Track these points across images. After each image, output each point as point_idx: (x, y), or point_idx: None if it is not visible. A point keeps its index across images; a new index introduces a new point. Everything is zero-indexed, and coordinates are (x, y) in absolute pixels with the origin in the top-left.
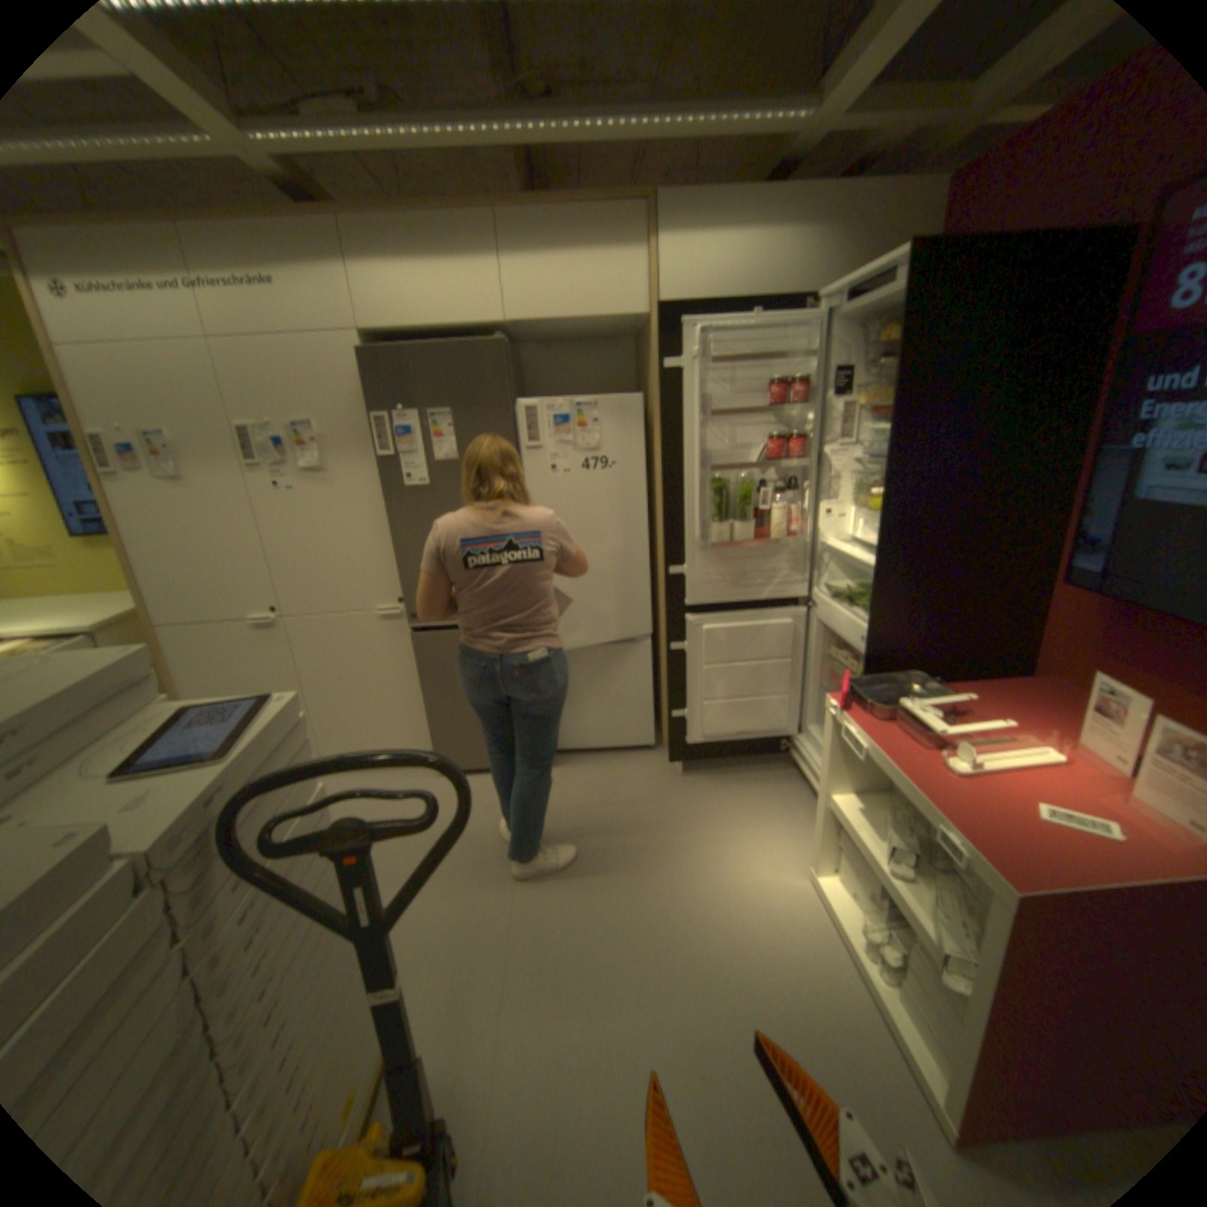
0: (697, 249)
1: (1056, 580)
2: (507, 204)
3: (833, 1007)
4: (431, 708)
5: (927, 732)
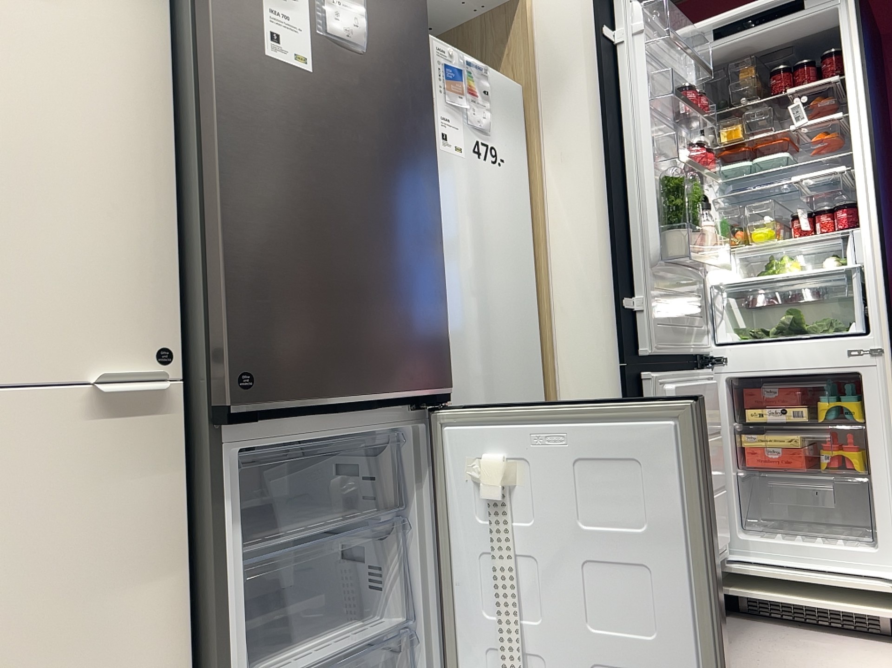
0: None
1: None
2: None
3: None
4: None
5: None
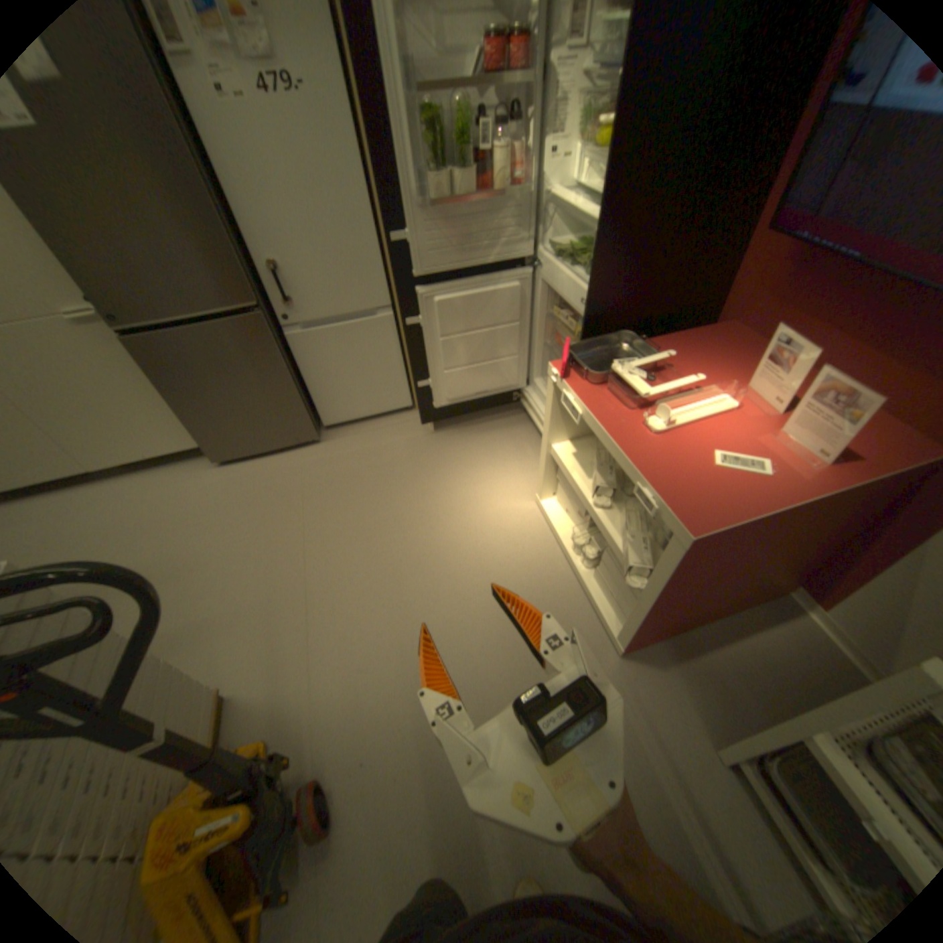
0: None
1: (757, 223)
2: None
3: (549, 587)
4: (179, 411)
5: (631, 391)
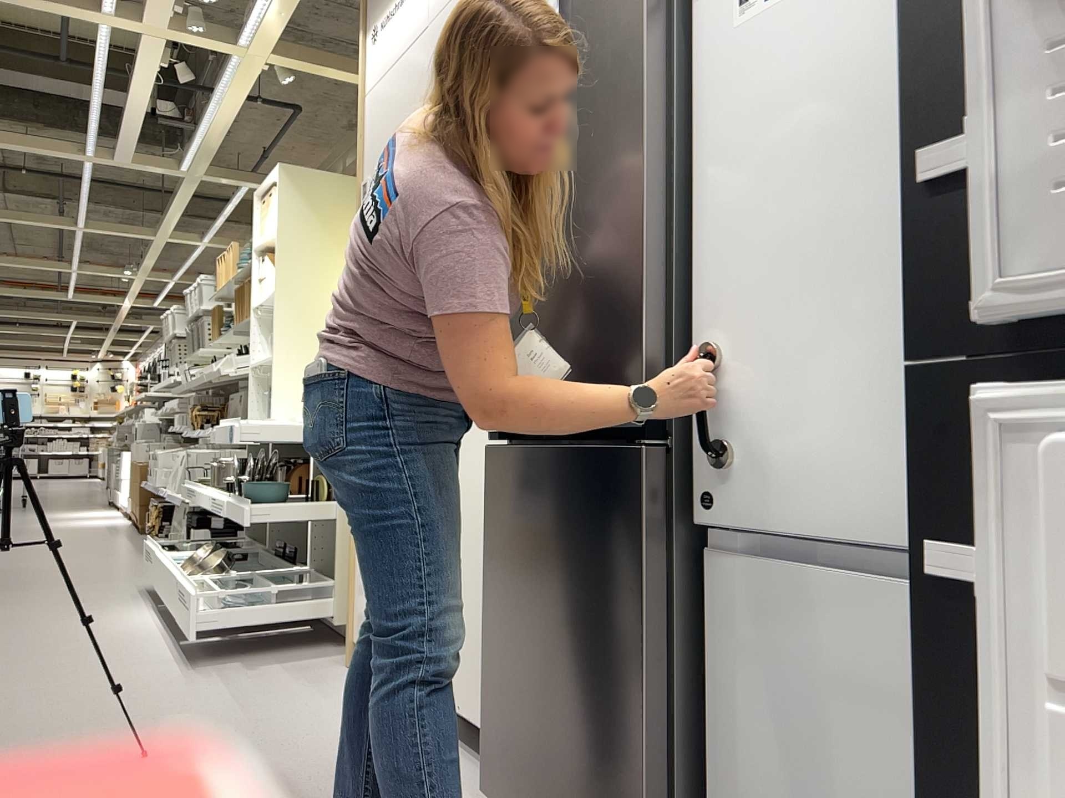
0: None
1: None
2: None
3: None
4: (488, 630)
5: None
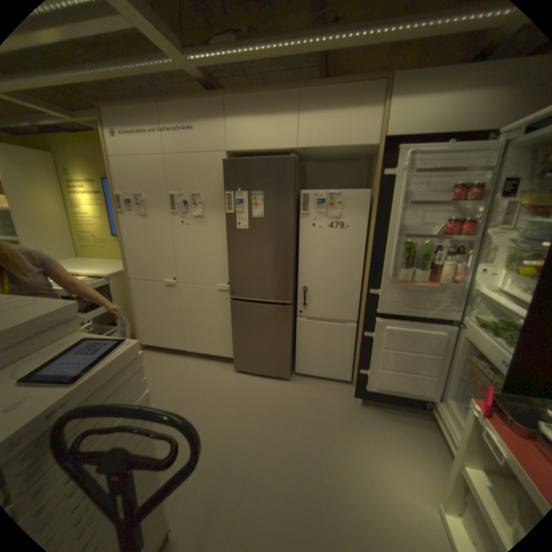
0: (415, 105)
1: None
2: (307, 85)
3: None
4: (235, 338)
5: None
